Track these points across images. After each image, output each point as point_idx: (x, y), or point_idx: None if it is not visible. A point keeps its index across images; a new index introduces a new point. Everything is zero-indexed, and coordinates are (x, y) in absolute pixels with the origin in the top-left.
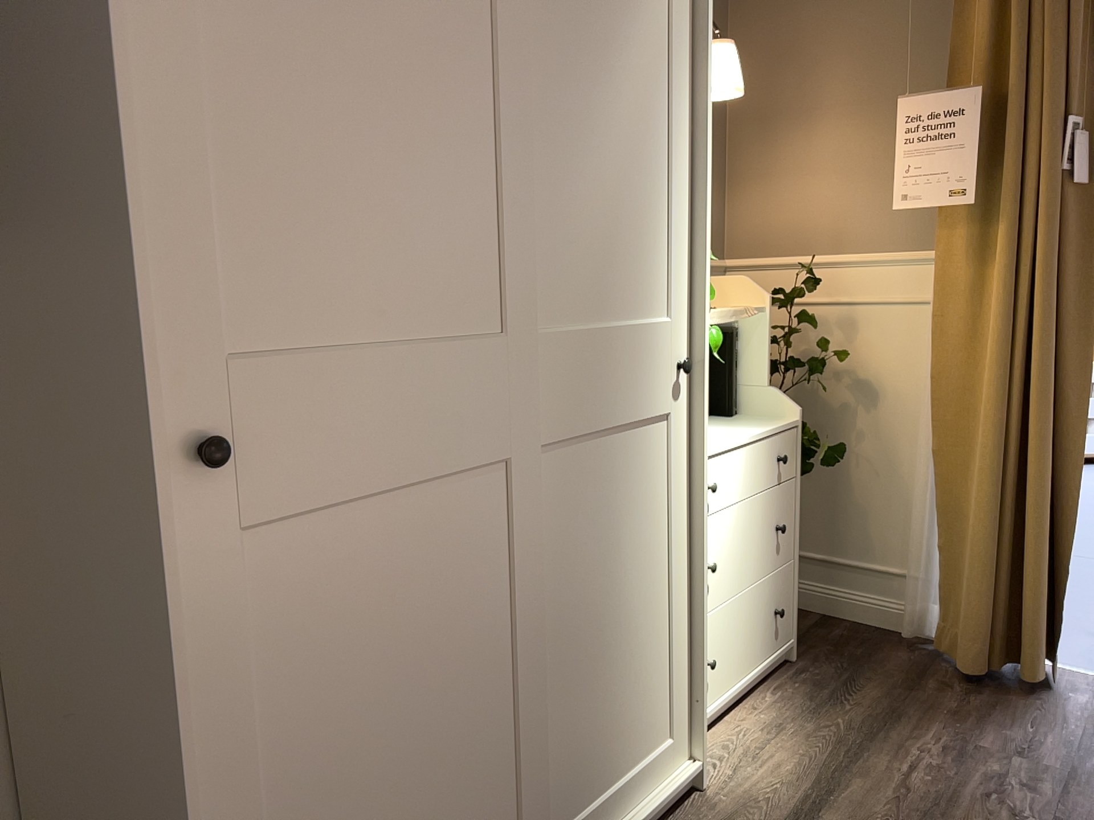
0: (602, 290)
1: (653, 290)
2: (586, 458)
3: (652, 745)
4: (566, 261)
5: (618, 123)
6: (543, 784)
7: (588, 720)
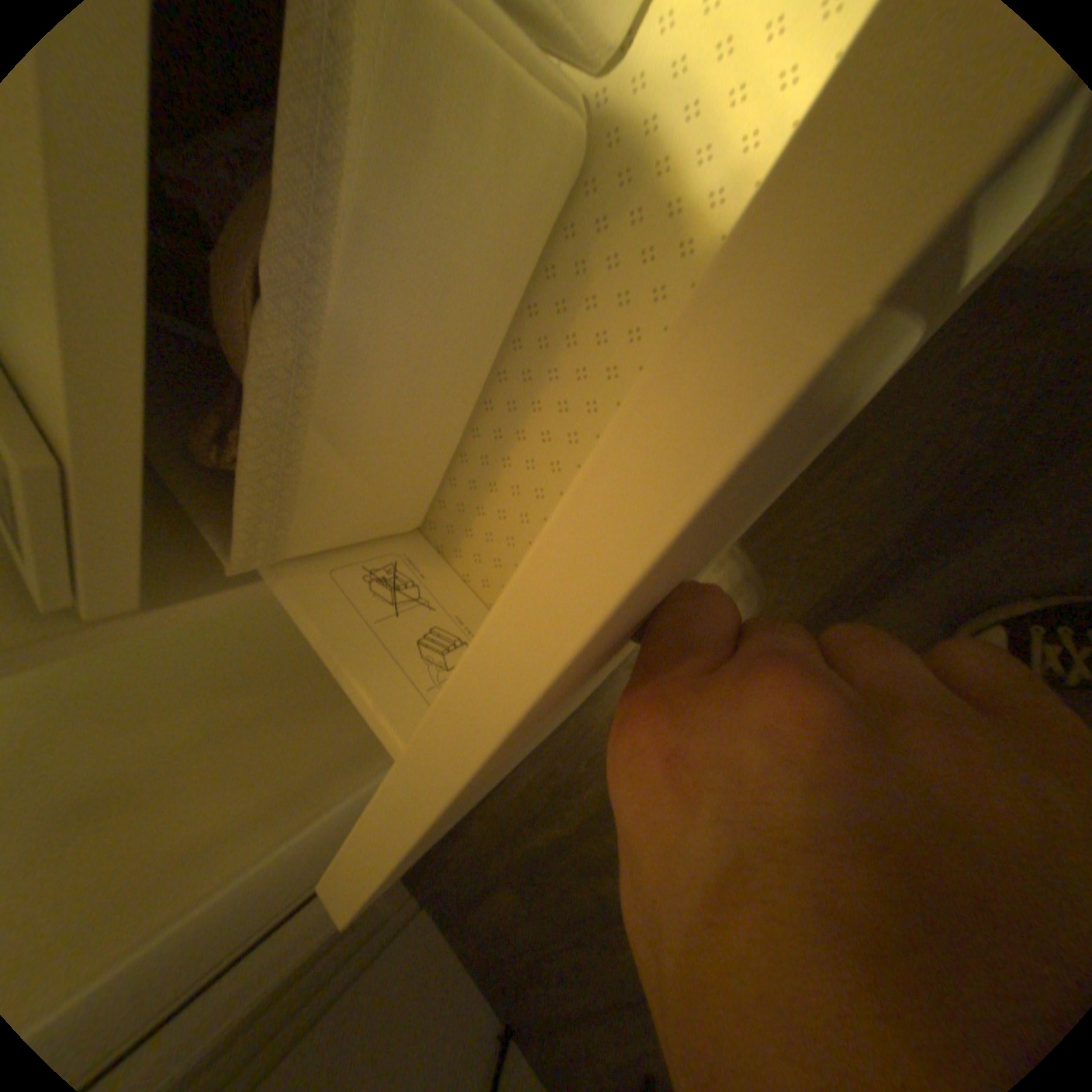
0: None
1: None
2: None
3: None
4: None
5: None
6: None
7: None
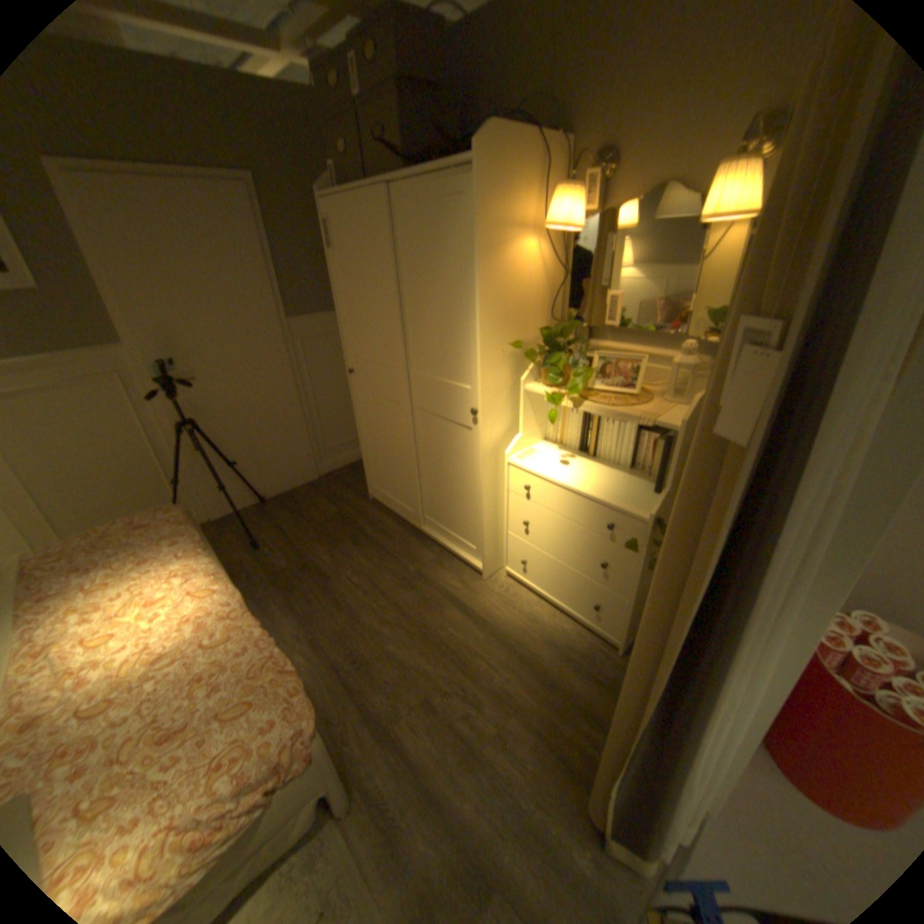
0: (436, 368)
1: (460, 374)
2: (433, 422)
3: (466, 540)
4: (421, 354)
5: (439, 301)
6: (422, 499)
7: (438, 502)
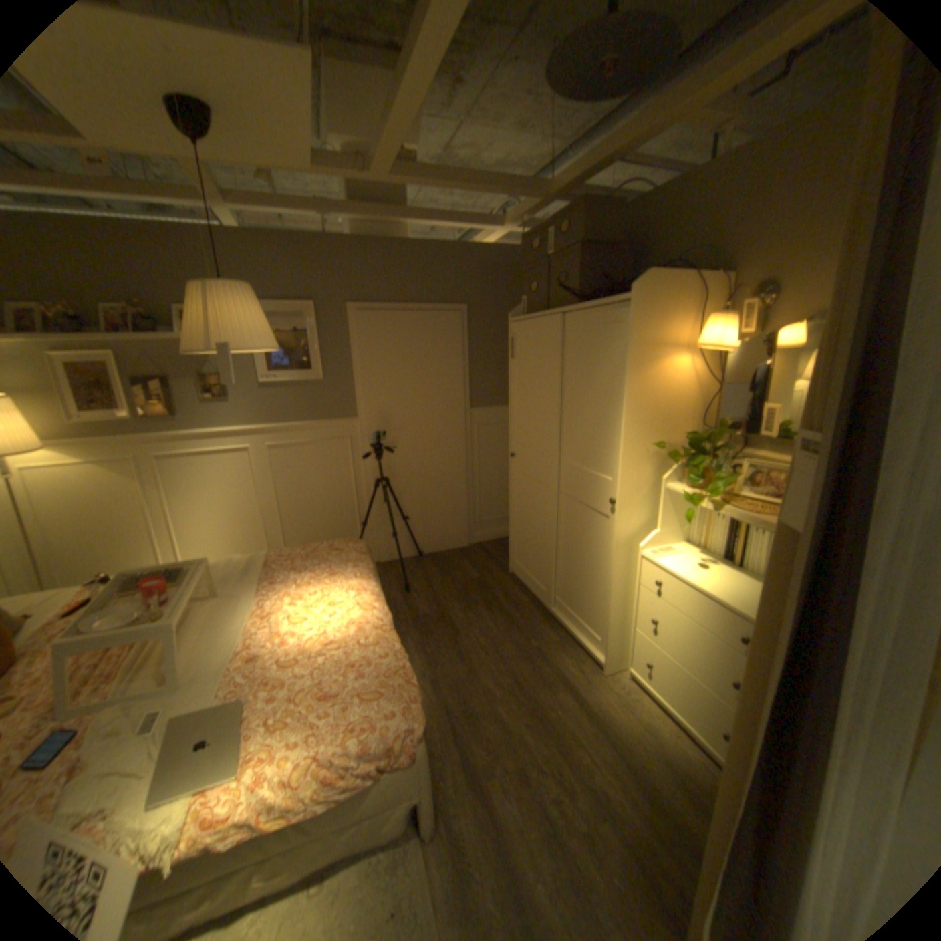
0: (584, 458)
1: (605, 466)
2: (575, 507)
3: (593, 629)
4: (573, 446)
5: (593, 403)
6: (556, 580)
7: (571, 585)
